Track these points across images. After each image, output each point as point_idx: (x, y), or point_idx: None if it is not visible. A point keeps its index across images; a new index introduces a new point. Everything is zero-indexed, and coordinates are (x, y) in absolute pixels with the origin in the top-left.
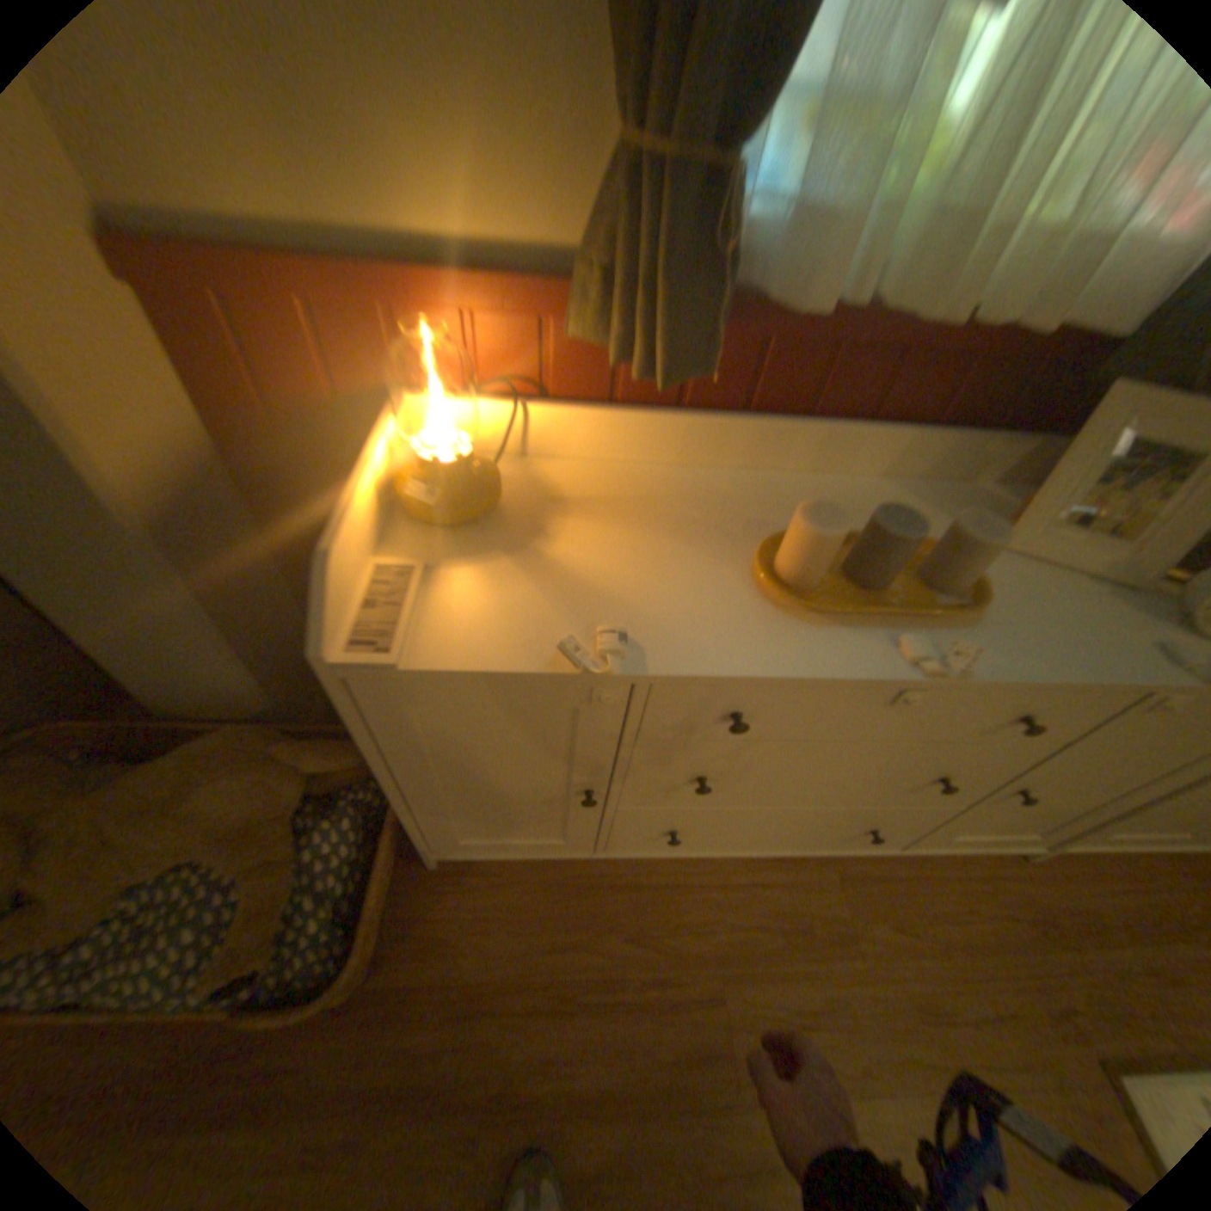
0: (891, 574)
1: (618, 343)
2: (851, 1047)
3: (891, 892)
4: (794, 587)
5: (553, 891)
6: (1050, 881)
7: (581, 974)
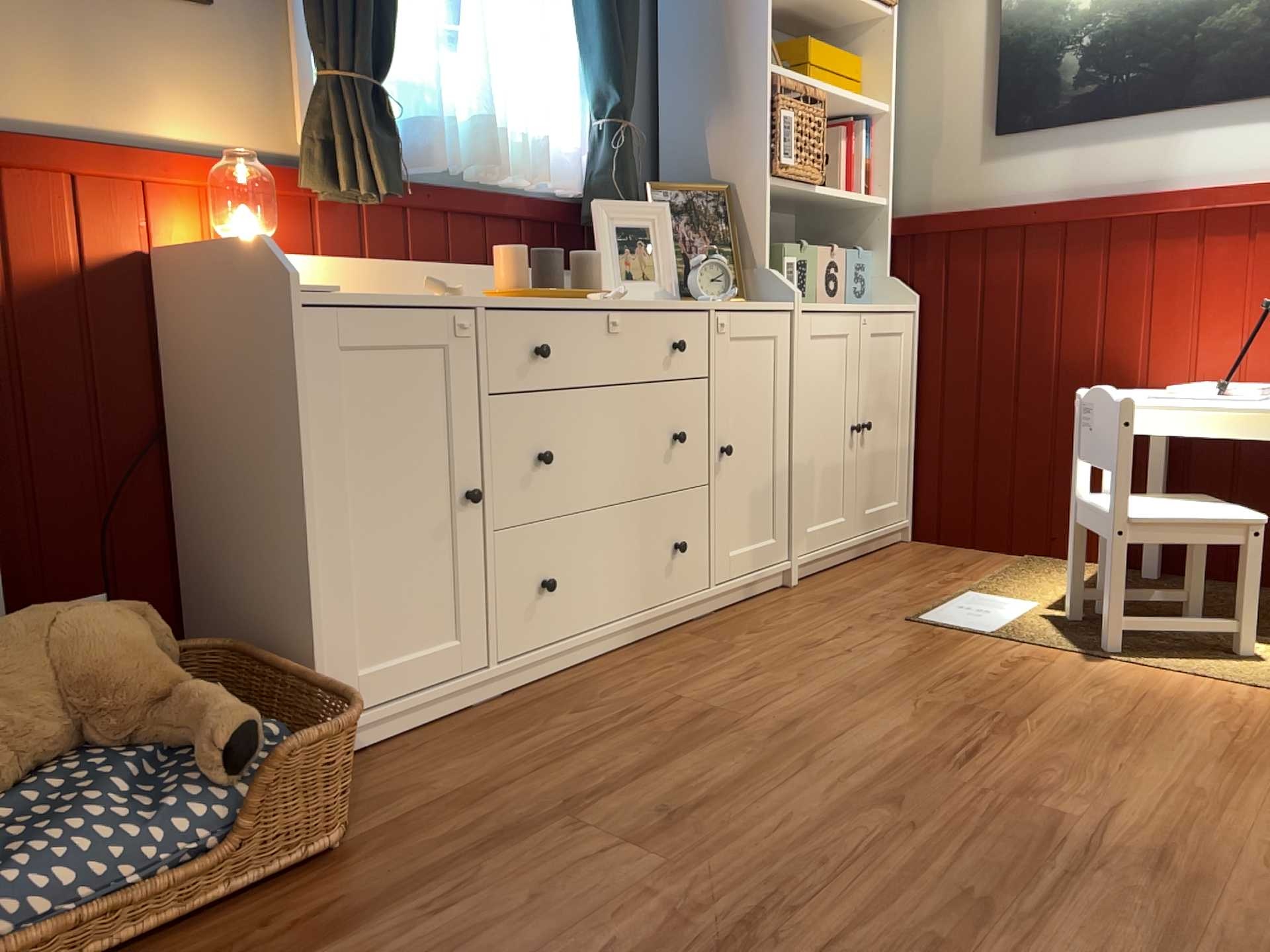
0: (558, 284)
1: (346, 176)
2: (779, 674)
3: (728, 626)
4: (516, 289)
5: (470, 729)
6: (810, 589)
7: (553, 740)
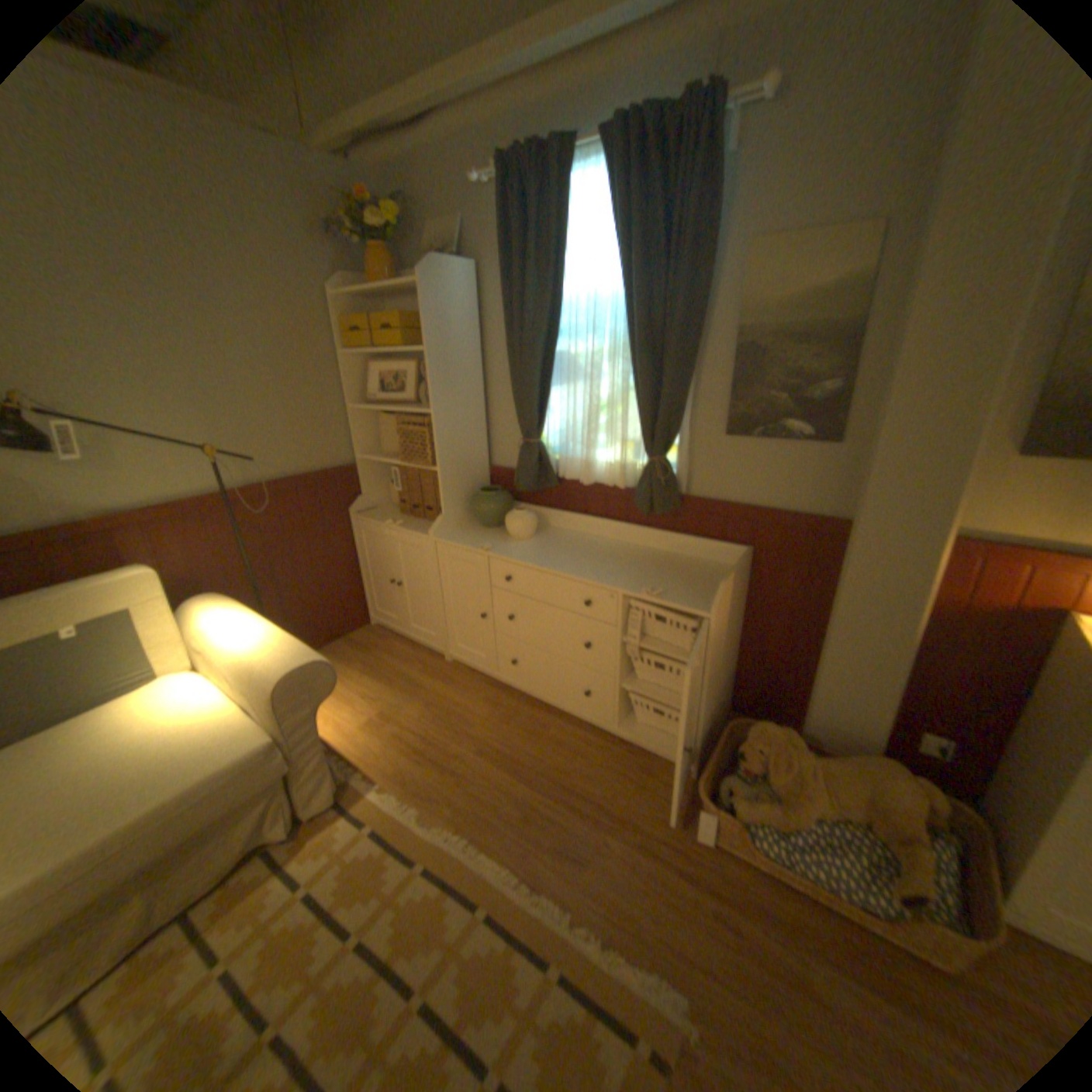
0: None
1: None
2: None
3: None
4: None
5: None
6: None
7: None
